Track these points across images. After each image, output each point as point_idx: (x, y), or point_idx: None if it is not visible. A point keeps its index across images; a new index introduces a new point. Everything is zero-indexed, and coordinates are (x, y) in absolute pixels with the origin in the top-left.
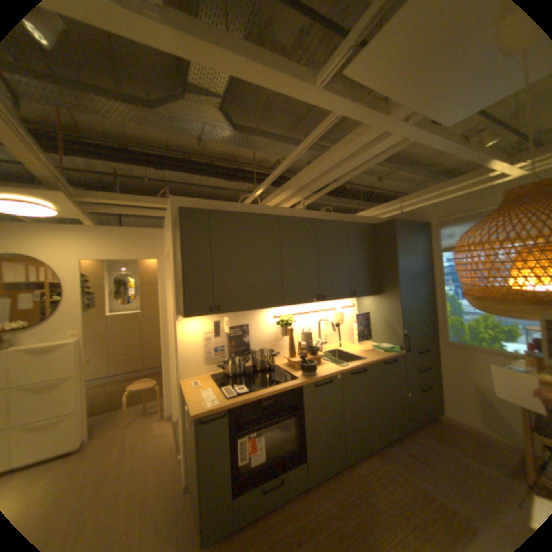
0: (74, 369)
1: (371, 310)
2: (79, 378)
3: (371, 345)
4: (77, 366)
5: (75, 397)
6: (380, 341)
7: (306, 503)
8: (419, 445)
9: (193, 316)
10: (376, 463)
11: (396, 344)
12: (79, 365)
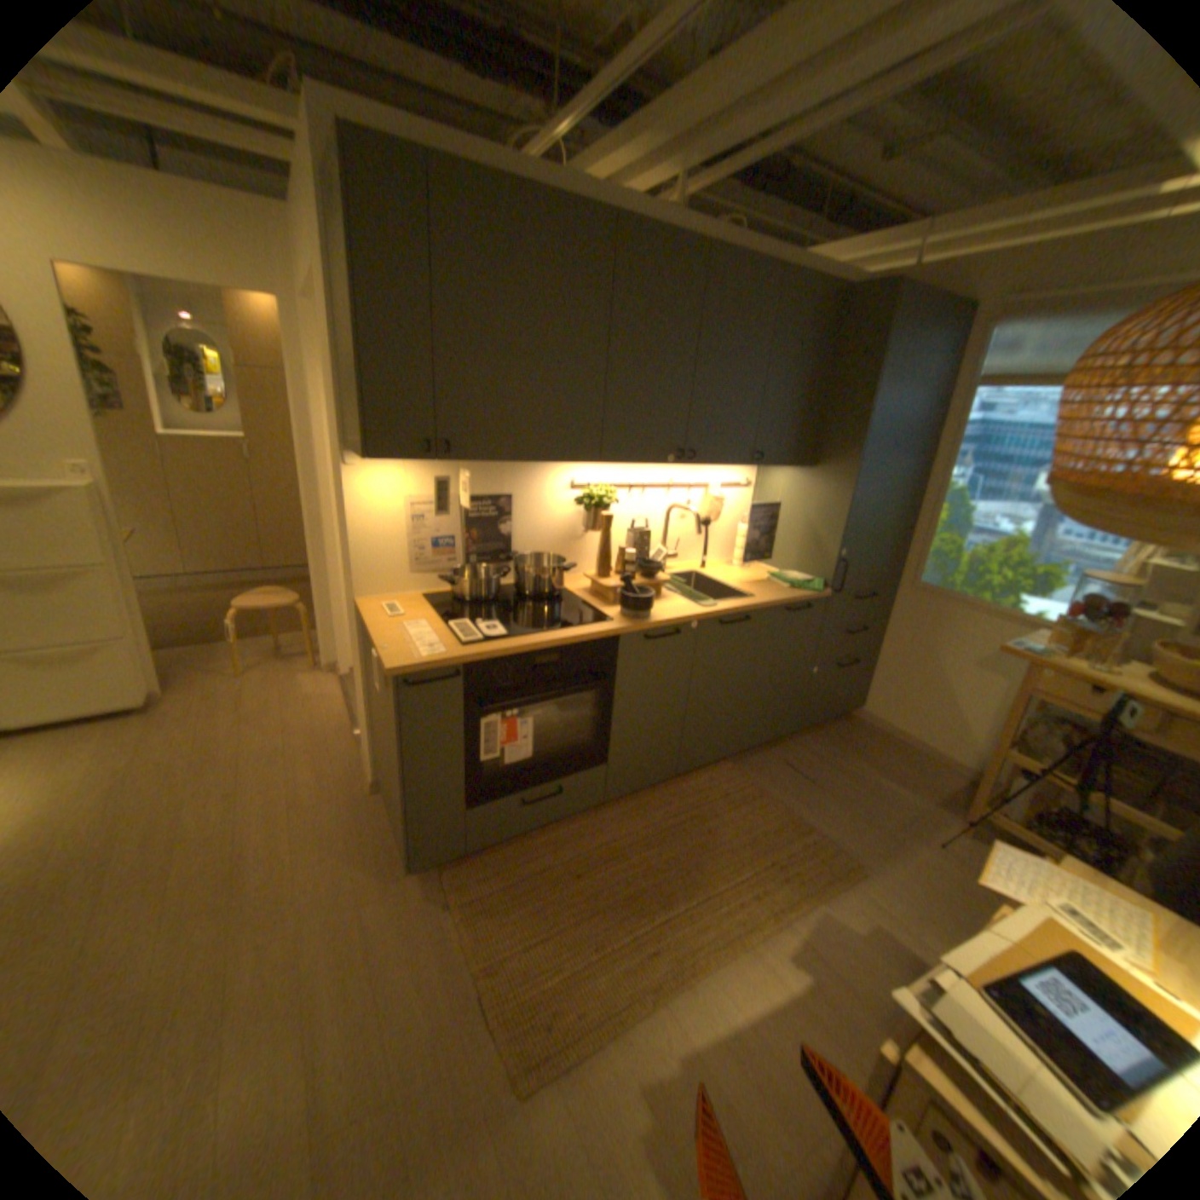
0: (100, 550)
1: (783, 500)
2: (117, 572)
3: (766, 573)
4: (108, 545)
5: (116, 610)
6: (785, 567)
7: (595, 823)
8: (806, 753)
9: (386, 458)
10: (725, 773)
11: (817, 577)
12: (110, 542)
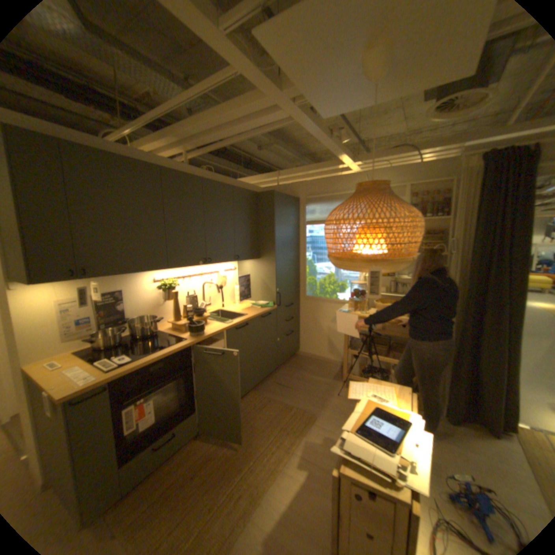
0: None
1: (250, 273)
2: None
3: (250, 304)
4: None
5: None
6: (257, 300)
7: (195, 447)
8: (283, 376)
9: (45, 282)
10: (252, 397)
11: (270, 301)
12: None
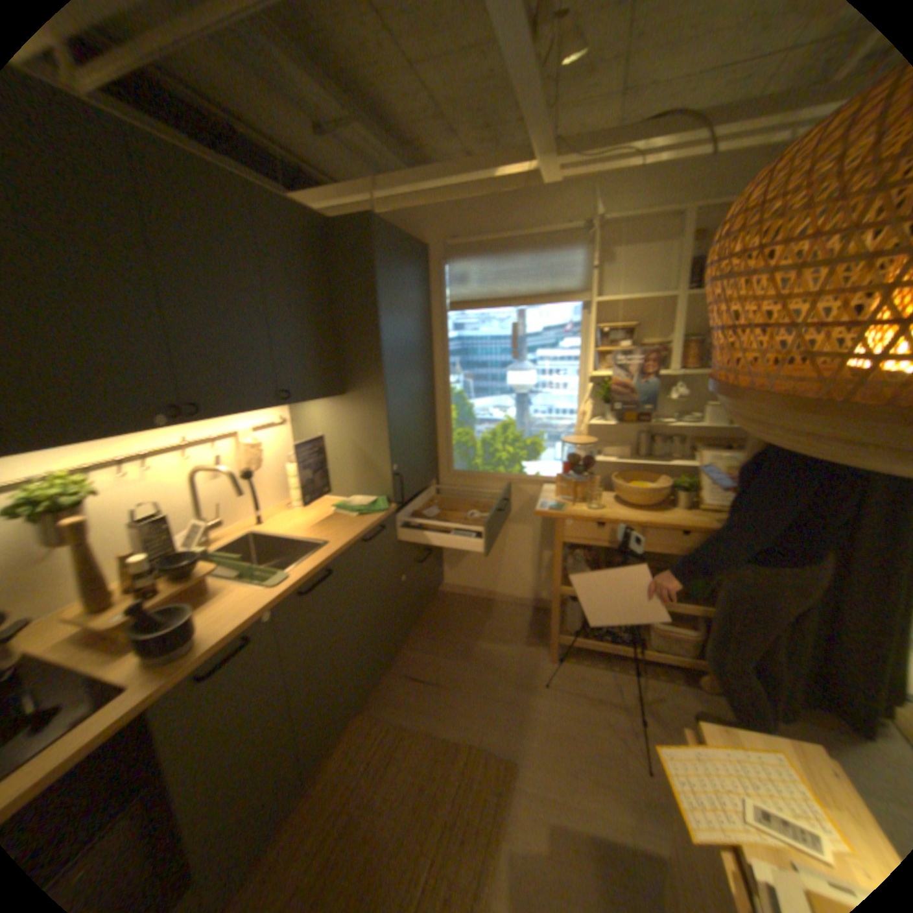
0: None
1: (324, 431)
2: None
3: (330, 506)
4: None
5: None
6: (346, 493)
7: None
8: (418, 654)
9: None
10: (355, 733)
11: (378, 495)
12: None
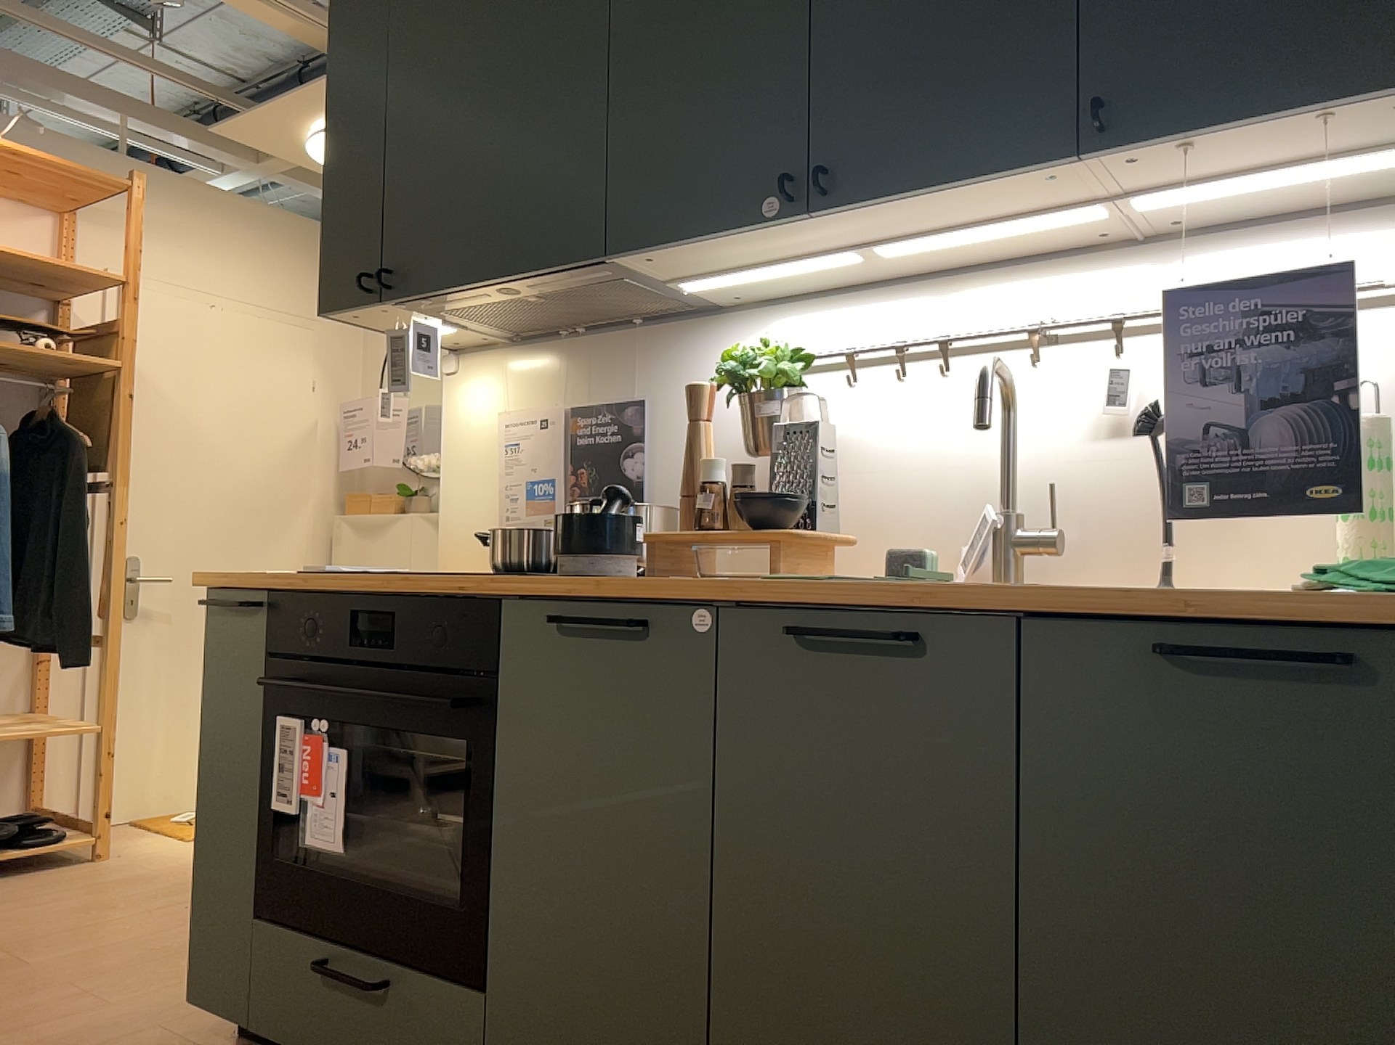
0: None
1: None
2: None
3: None
4: None
5: None
6: None
7: None
8: None
9: (342, 310)
10: None
11: None
12: None
